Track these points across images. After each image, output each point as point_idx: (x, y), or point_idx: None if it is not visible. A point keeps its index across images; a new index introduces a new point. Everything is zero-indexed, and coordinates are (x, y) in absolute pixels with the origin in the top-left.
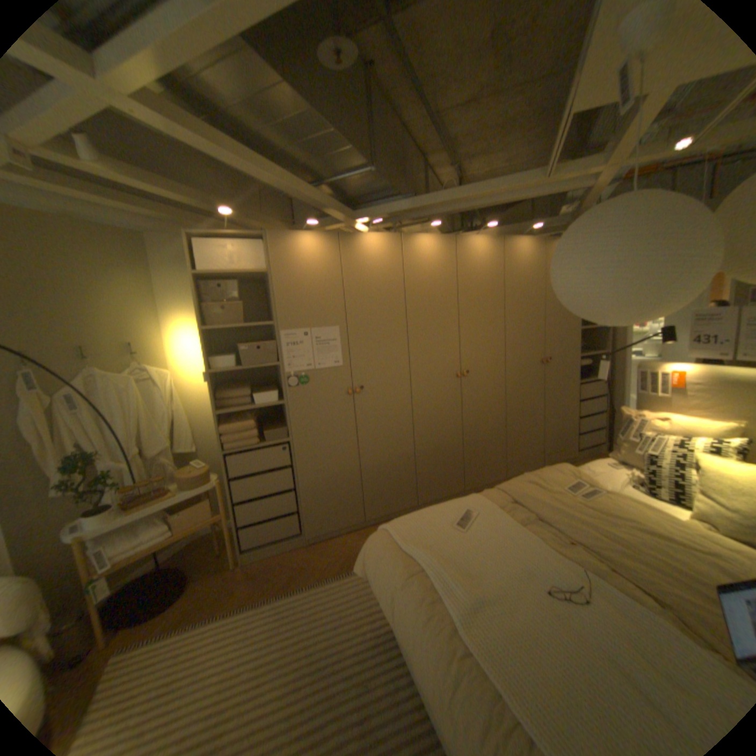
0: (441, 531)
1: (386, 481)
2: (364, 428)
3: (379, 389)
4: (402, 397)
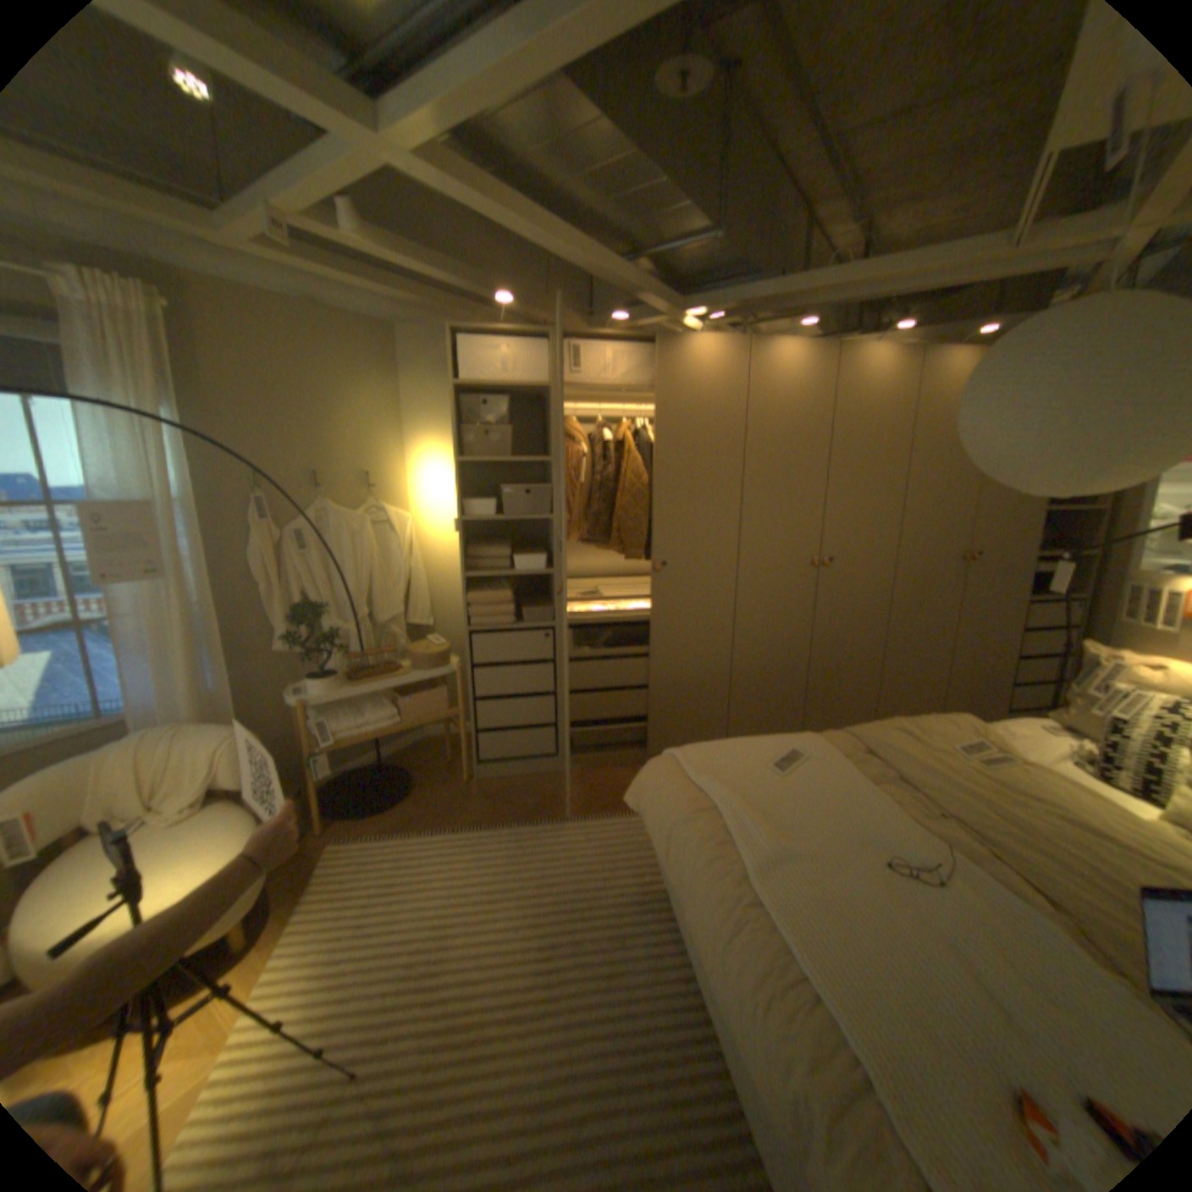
0: (749, 769)
1: (683, 704)
2: (660, 624)
3: (688, 570)
4: (721, 586)
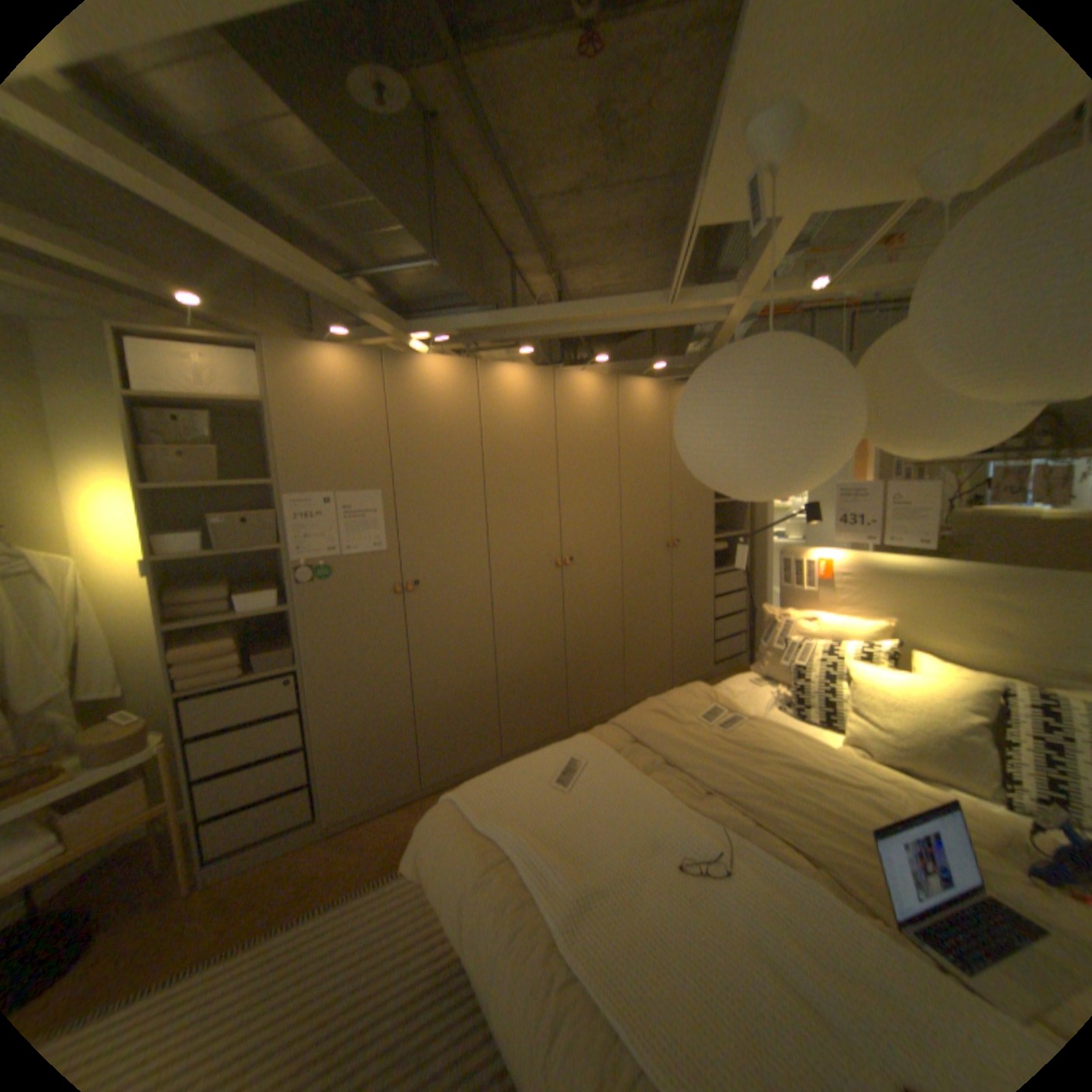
0: (533, 794)
1: (454, 724)
2: (420, 645)
3: (443, 585)
4: (478, 597)
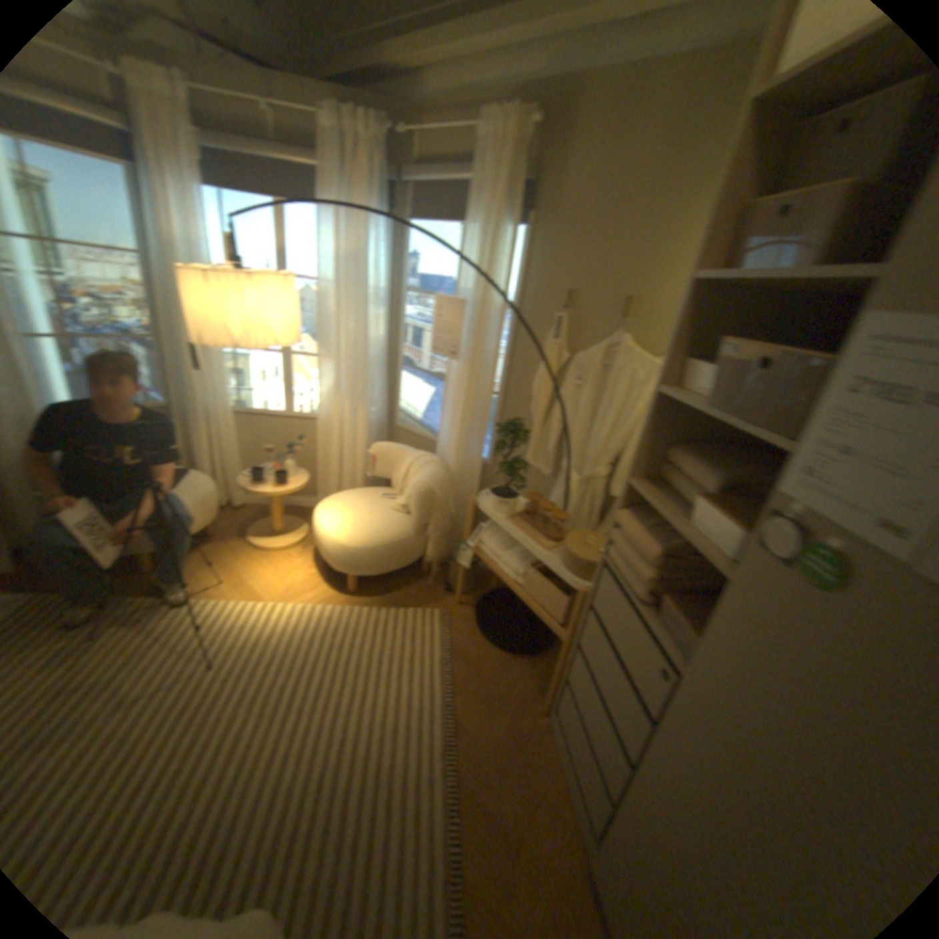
0: None
1: None
2: None
3: None
4: None
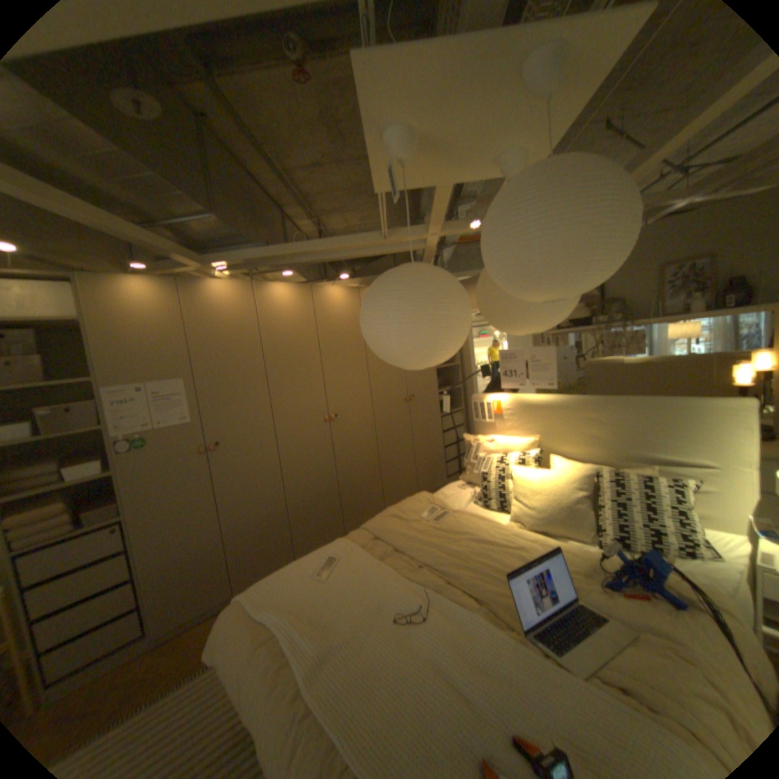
0: (299, 587)
1: (255, 545)
2: (224, 489)
3: (238, 444)
4: (267, 449)
